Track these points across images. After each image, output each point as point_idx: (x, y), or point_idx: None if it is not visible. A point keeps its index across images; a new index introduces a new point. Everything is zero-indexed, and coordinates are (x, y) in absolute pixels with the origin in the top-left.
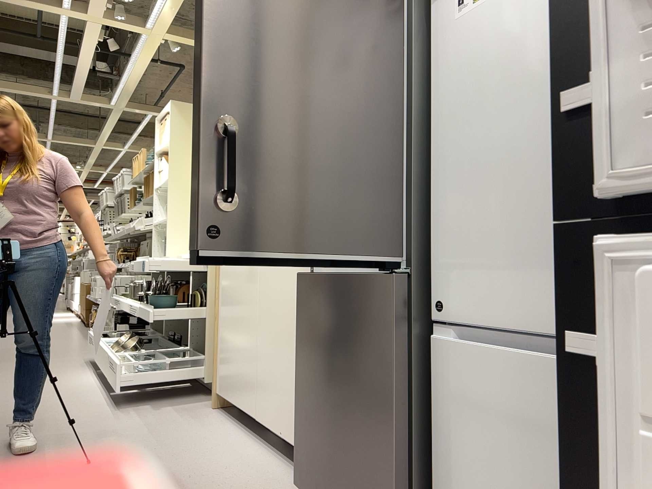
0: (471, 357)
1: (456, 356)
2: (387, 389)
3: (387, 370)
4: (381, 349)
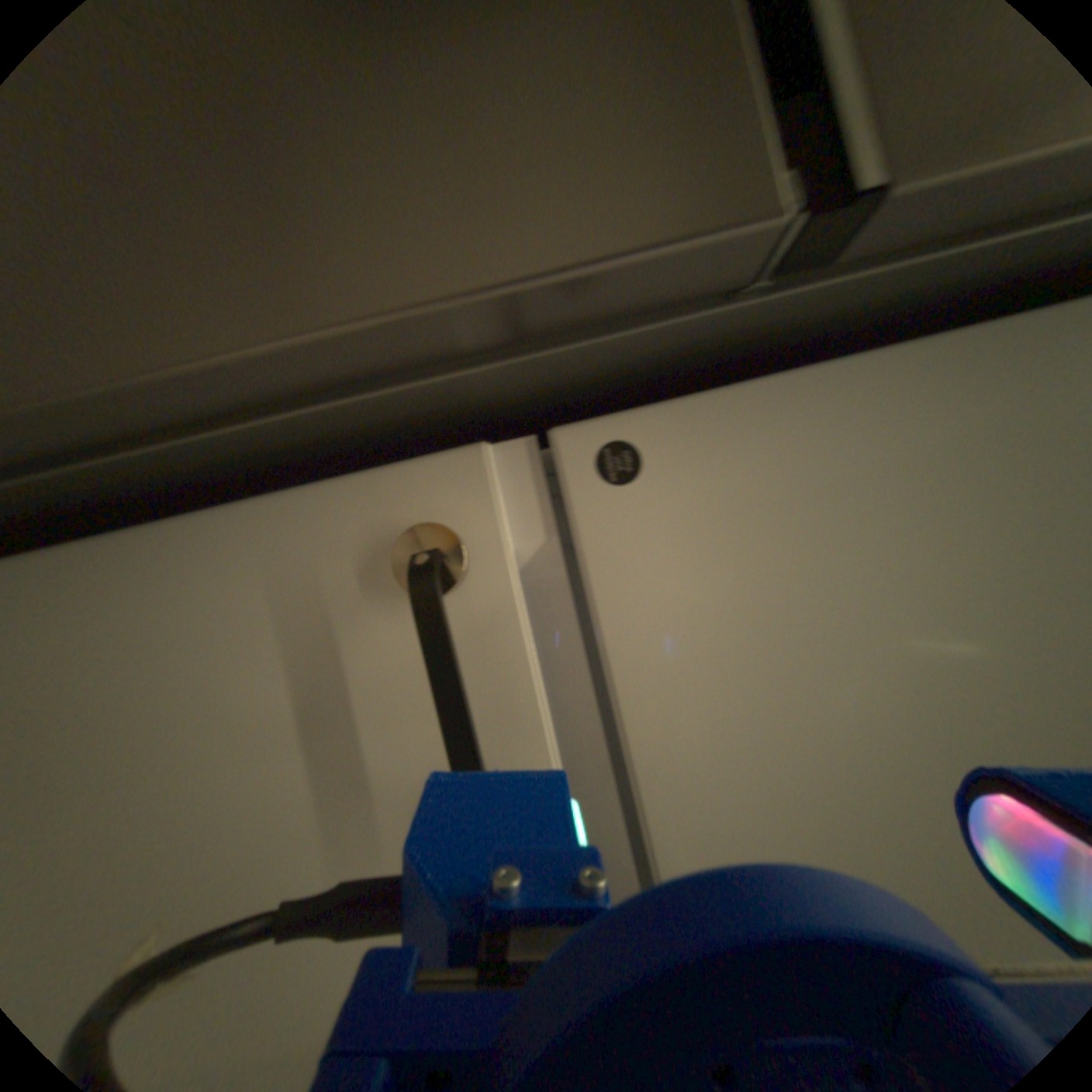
0: (488, 652)
1: (467, 585)
2: (144, 321)
3: (246, 297)
4: (340, 217)
